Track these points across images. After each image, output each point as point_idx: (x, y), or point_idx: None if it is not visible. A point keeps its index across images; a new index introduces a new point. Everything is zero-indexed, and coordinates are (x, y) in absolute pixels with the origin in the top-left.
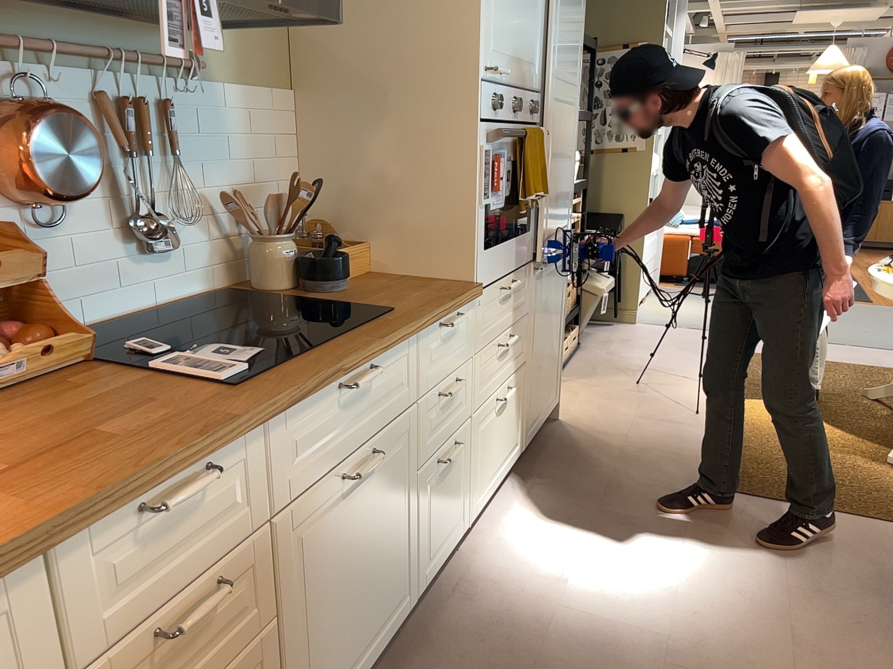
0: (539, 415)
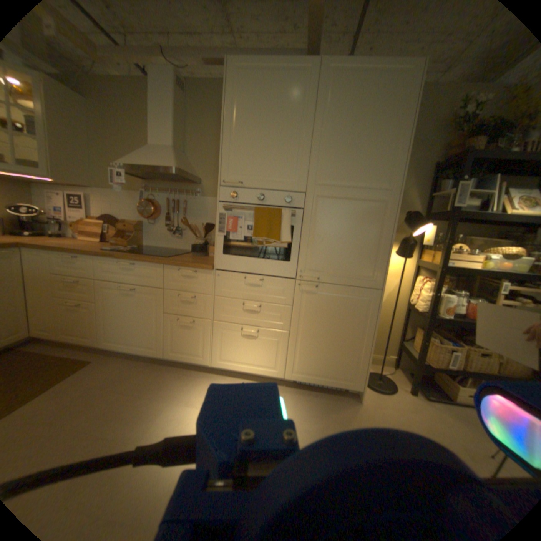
0: (317, 377)
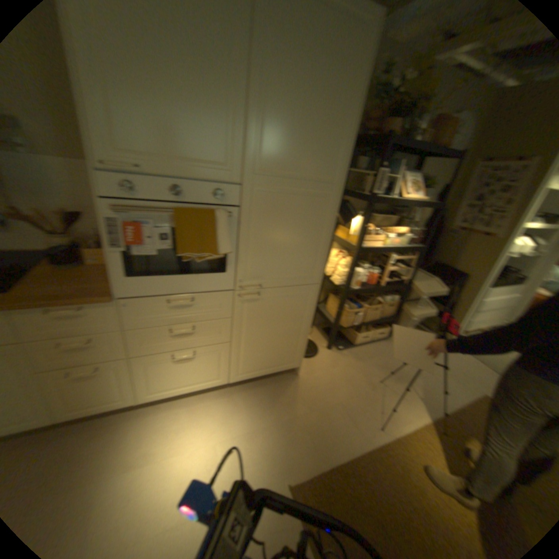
0: (259, 370)
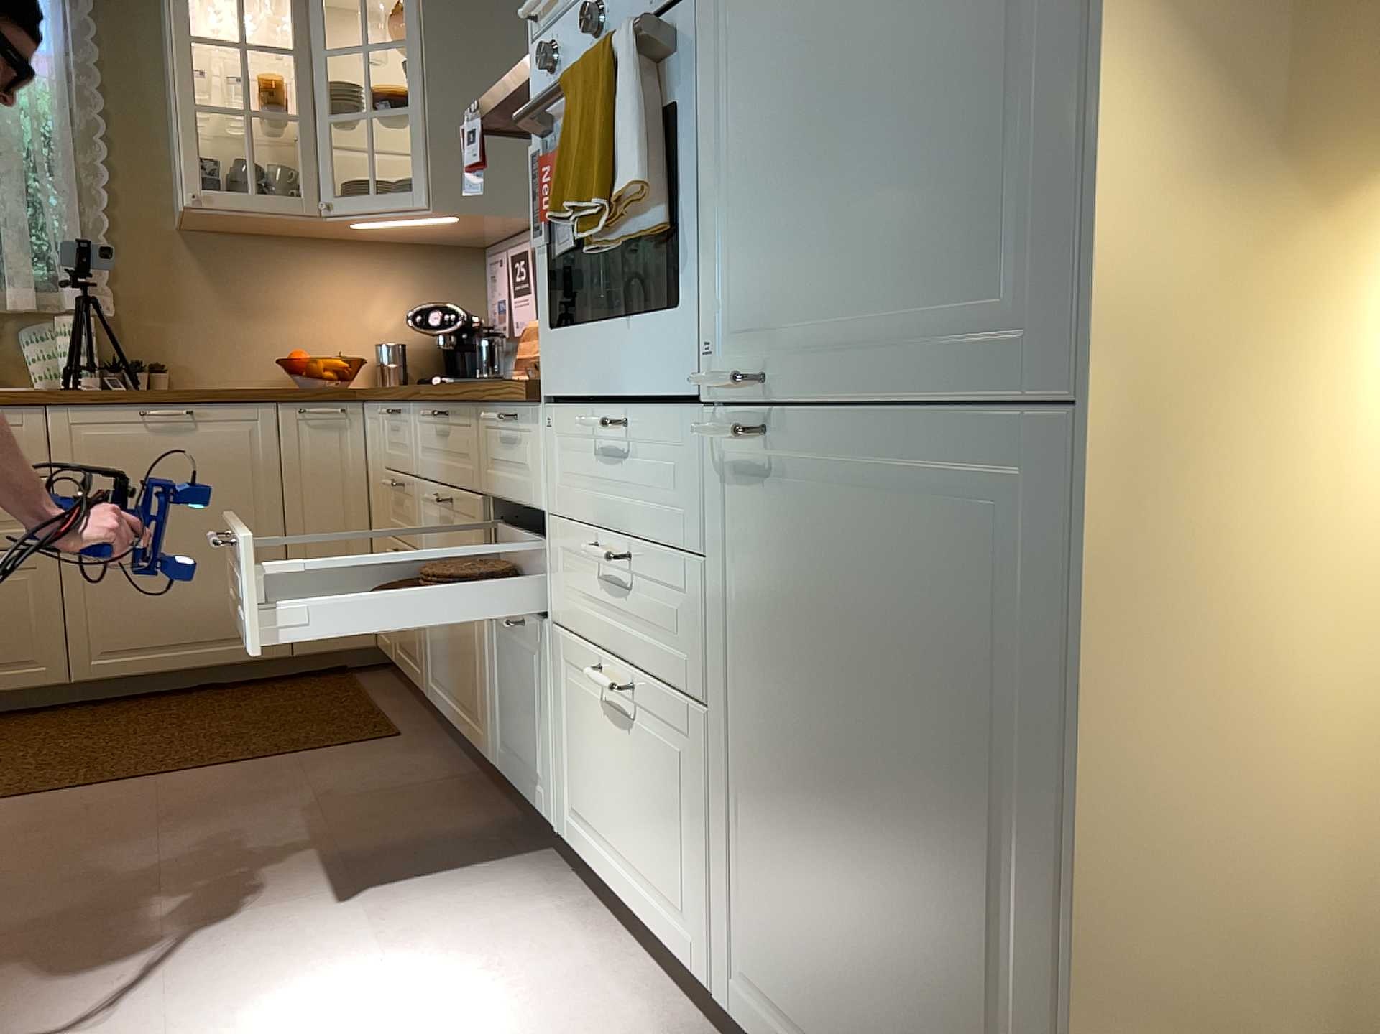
0: None
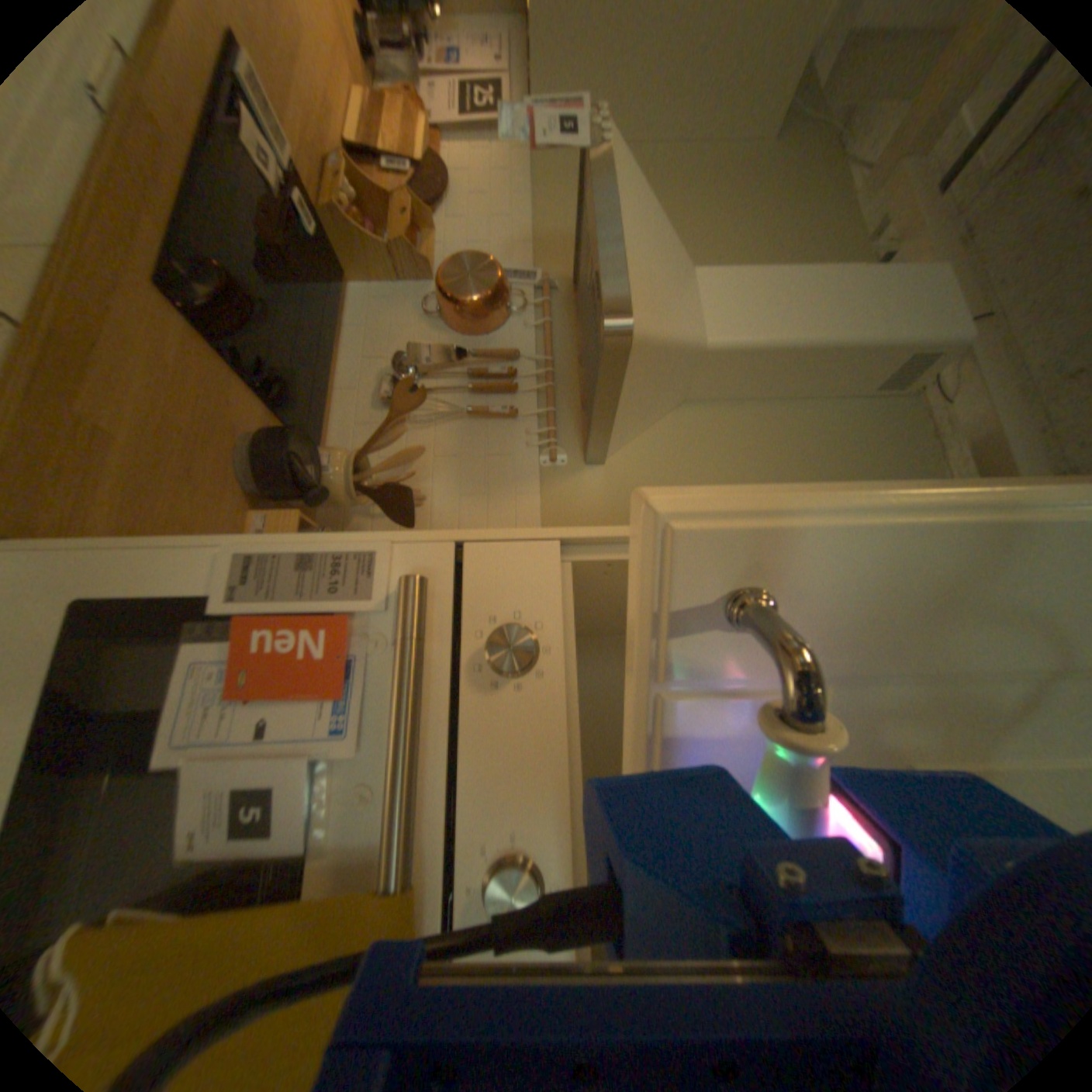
0: None
